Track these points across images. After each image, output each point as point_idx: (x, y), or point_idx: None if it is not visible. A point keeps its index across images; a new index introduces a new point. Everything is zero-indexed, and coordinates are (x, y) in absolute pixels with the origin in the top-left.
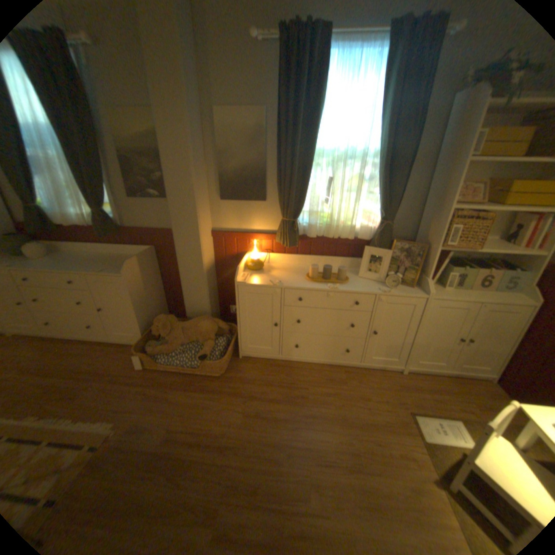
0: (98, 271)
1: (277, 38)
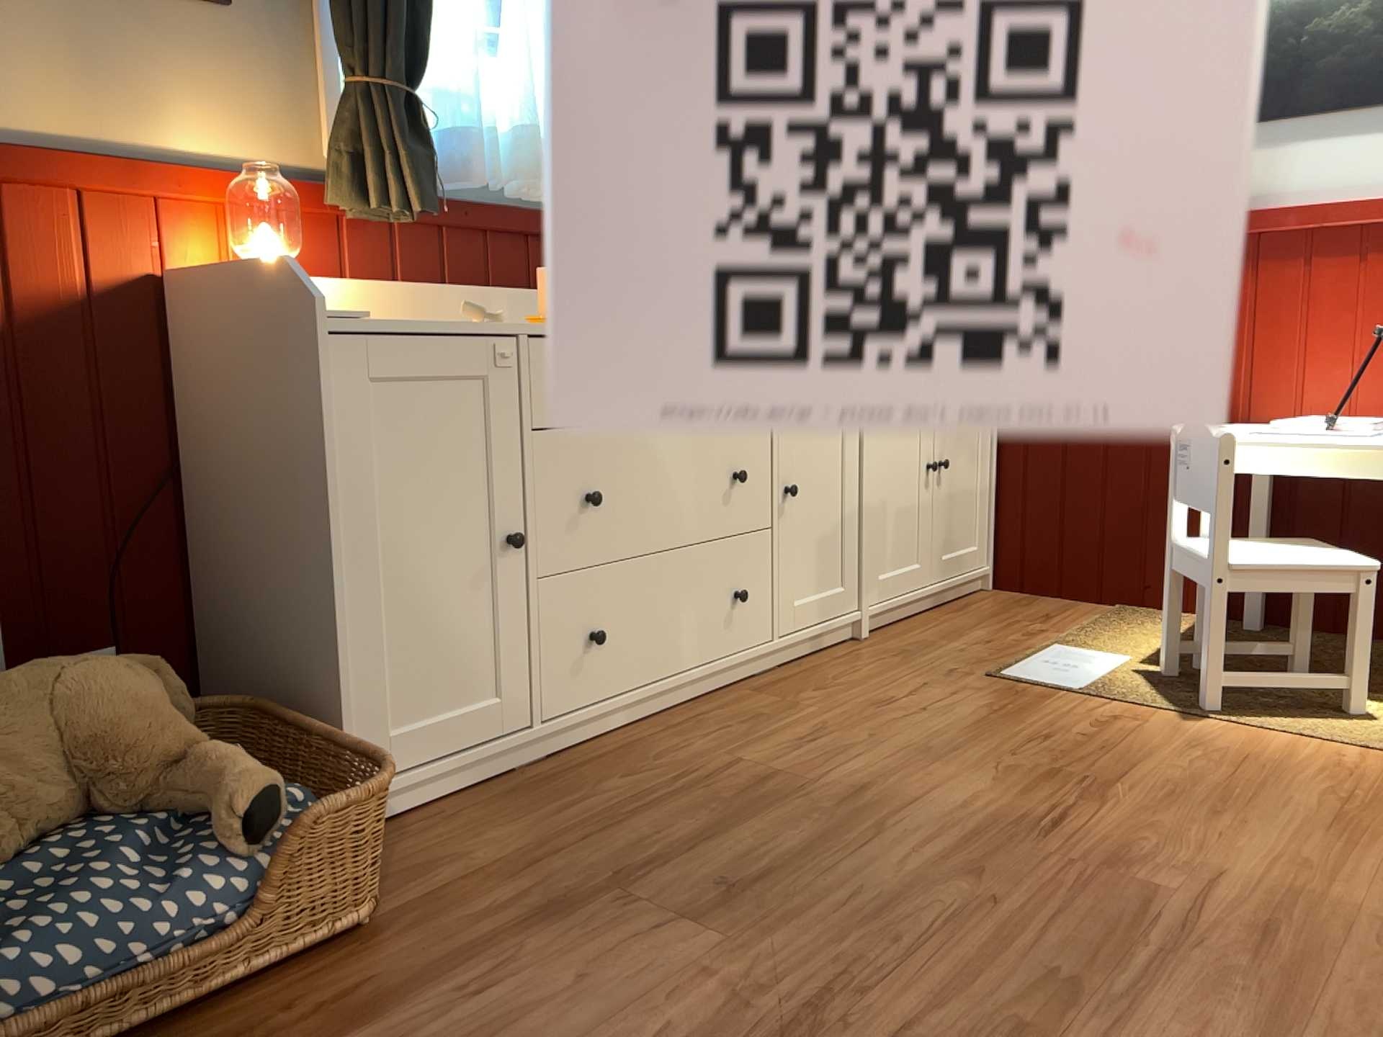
0: None
1: None
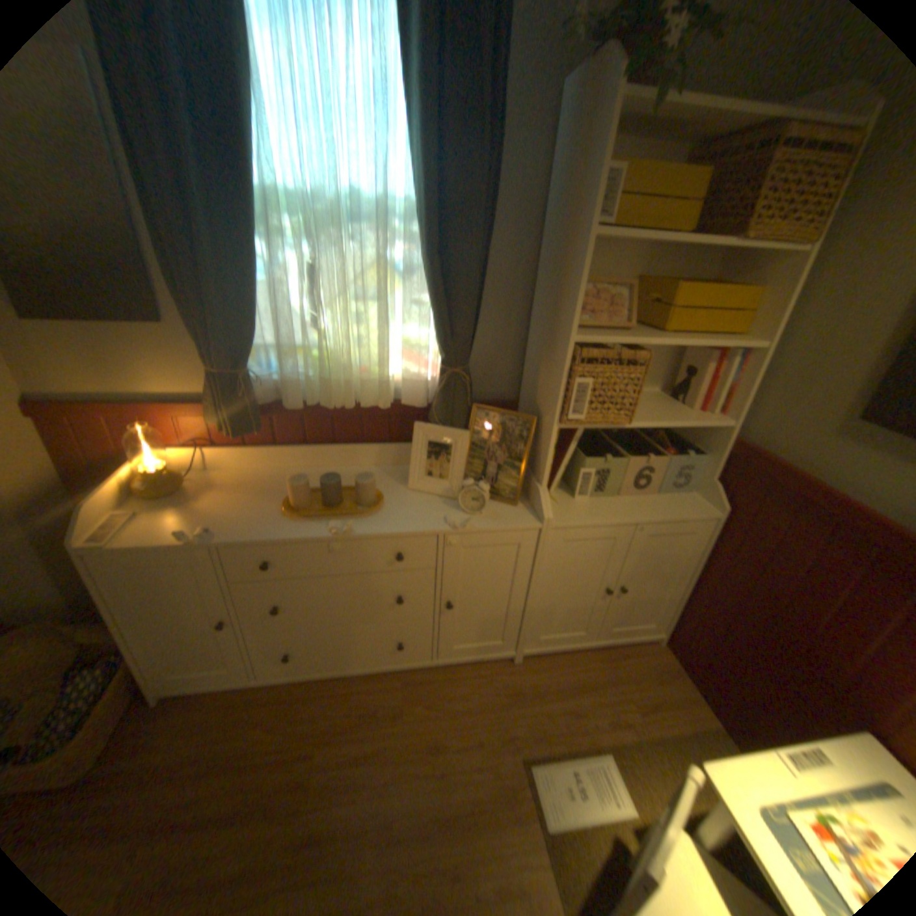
0: None
1: None
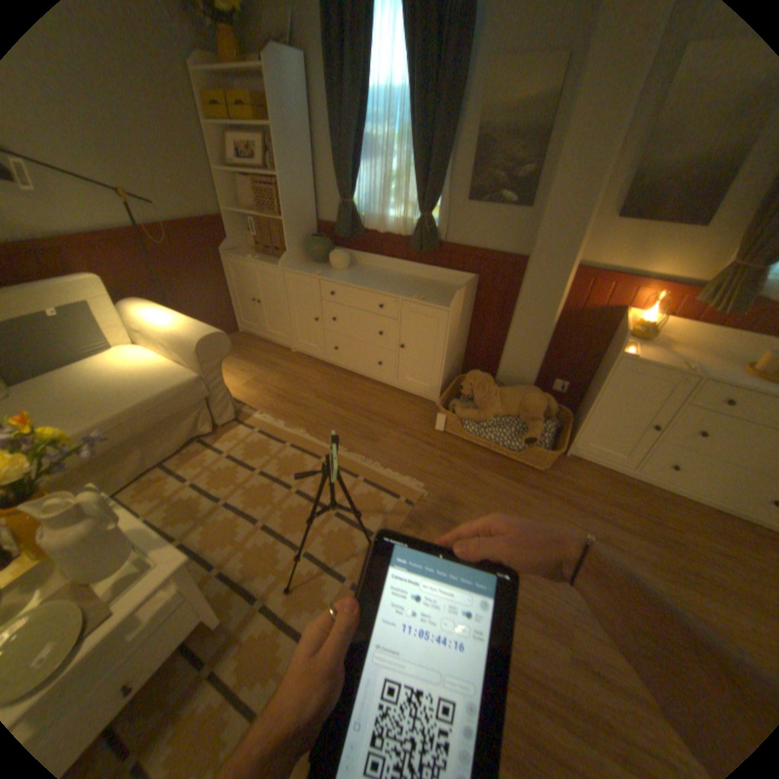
0: (420, 299)
1: None
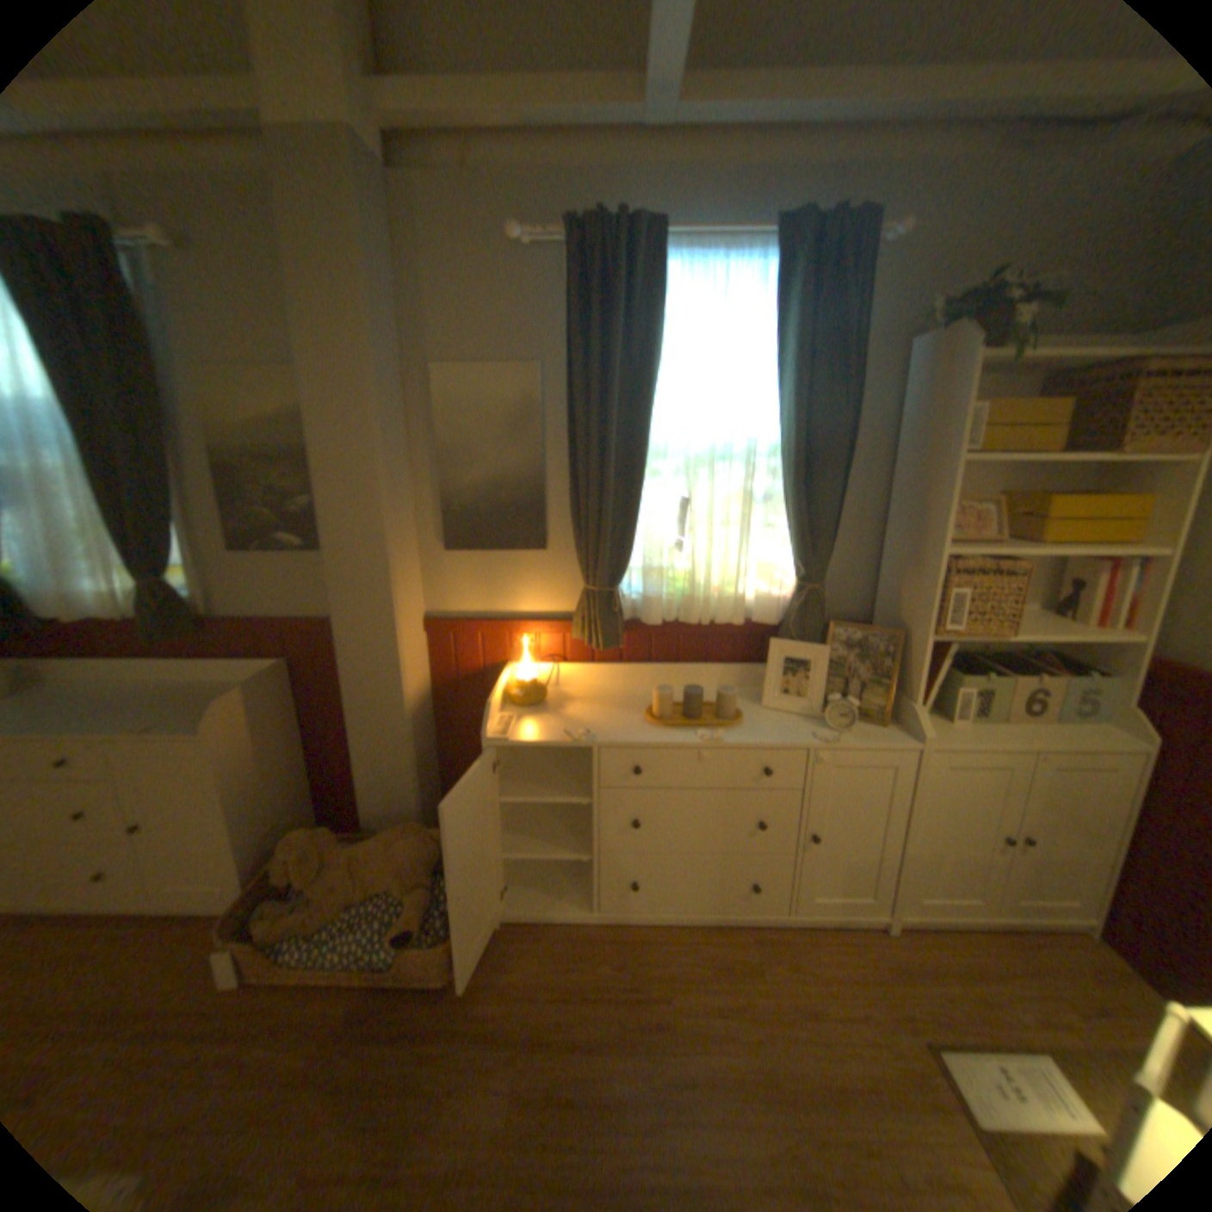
0: (138, 732)
1: (559, 239)
